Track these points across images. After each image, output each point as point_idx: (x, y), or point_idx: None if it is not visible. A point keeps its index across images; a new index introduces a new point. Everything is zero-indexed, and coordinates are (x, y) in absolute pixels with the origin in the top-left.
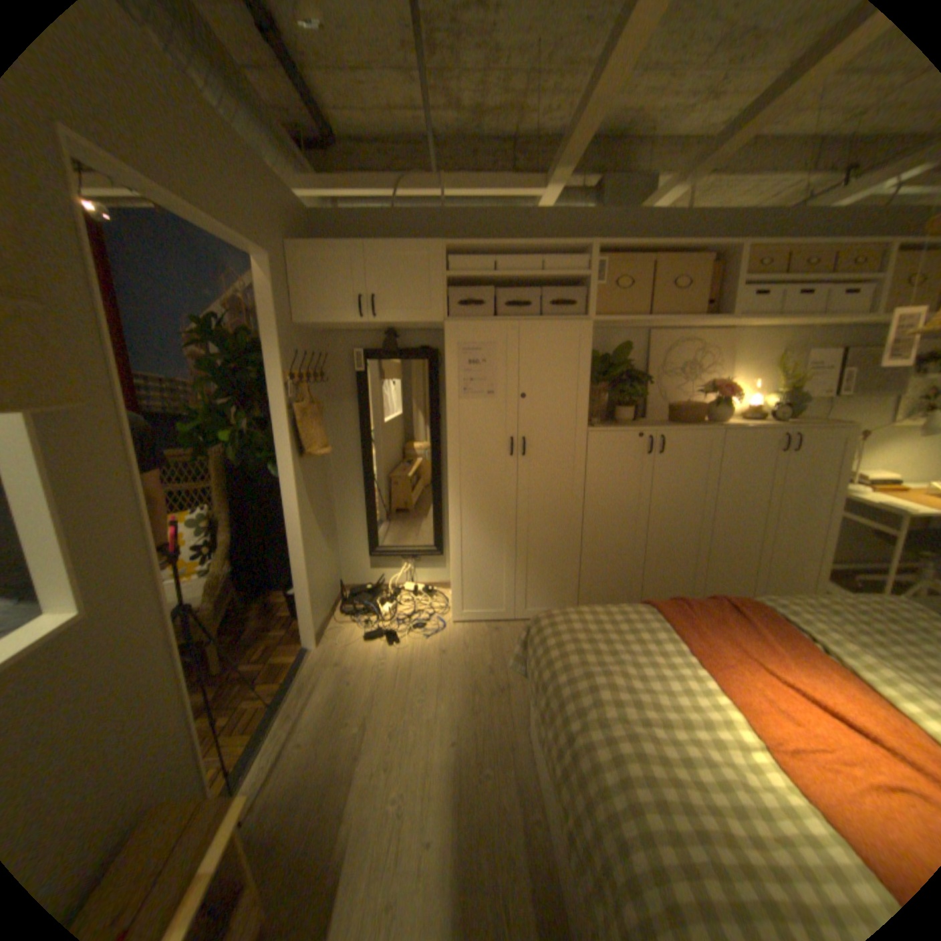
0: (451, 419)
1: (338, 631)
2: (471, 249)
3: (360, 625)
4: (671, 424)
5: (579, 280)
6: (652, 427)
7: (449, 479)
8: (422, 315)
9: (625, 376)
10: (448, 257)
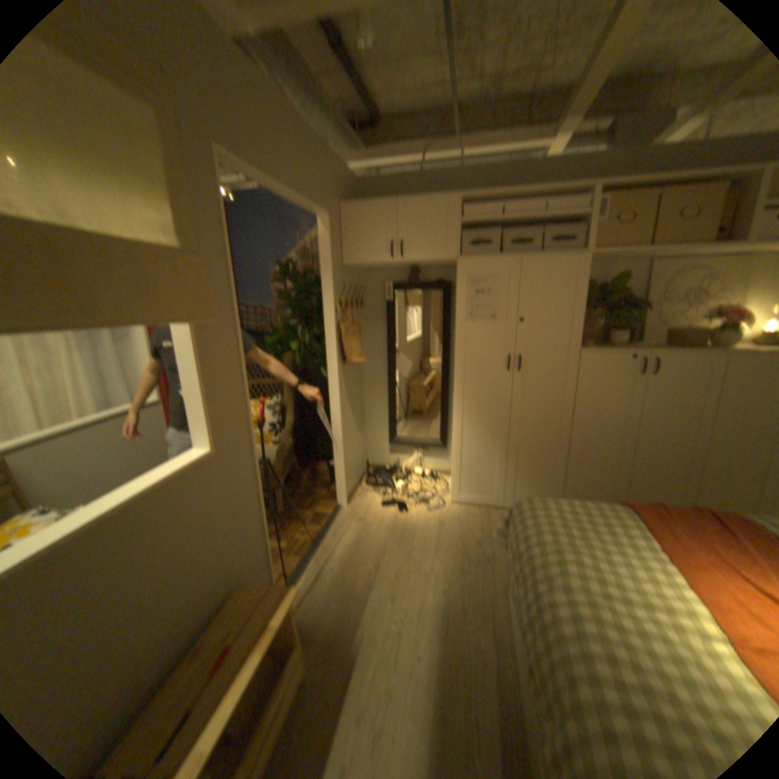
0: (459, 339)
1: (363, 498)
2: (483, 199)
3: (380, 496)
4: (669, 348)
5: (580, 219)
6: (648, 350)
7: (454, 388)
8: (439, 256)
9: (623, 303)
10: (463, 207)
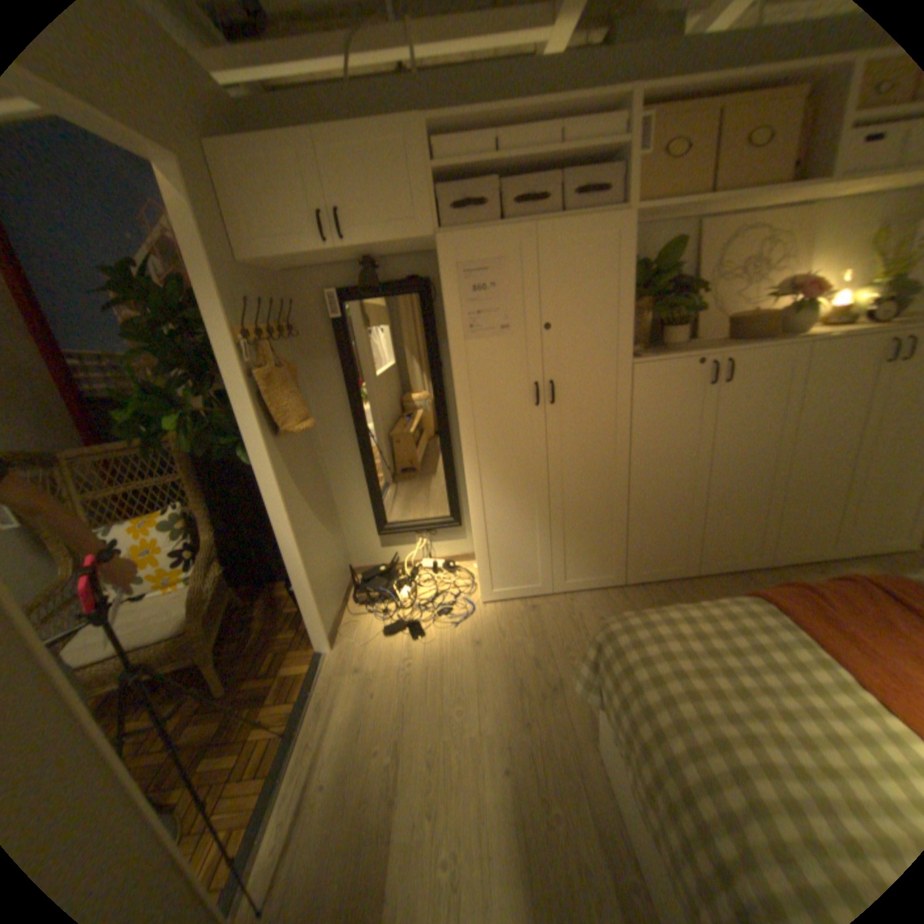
0: (458, 366)
1: (354, 626)
2: (461, 122)
3: (378, 617)
4: (737, 342)
5: (613, 153)
6: (716, 348)
7: (463, 443)
8: (405, 229)
9: (674, 285)
10: (430, 138)
